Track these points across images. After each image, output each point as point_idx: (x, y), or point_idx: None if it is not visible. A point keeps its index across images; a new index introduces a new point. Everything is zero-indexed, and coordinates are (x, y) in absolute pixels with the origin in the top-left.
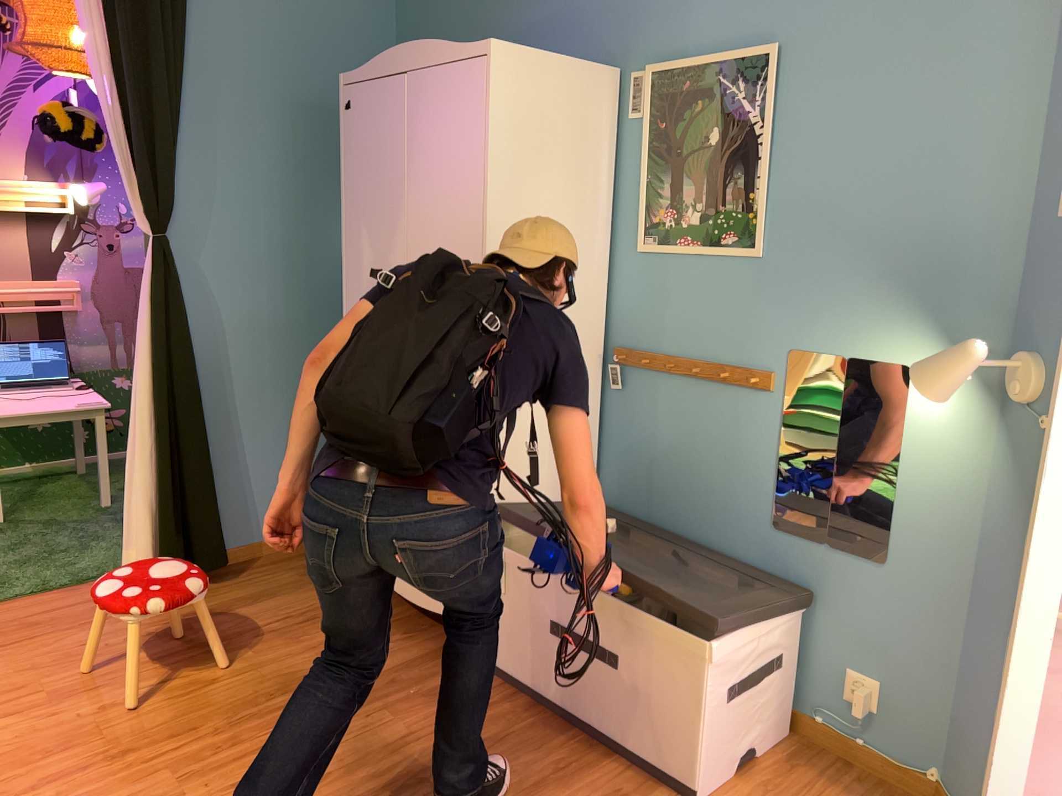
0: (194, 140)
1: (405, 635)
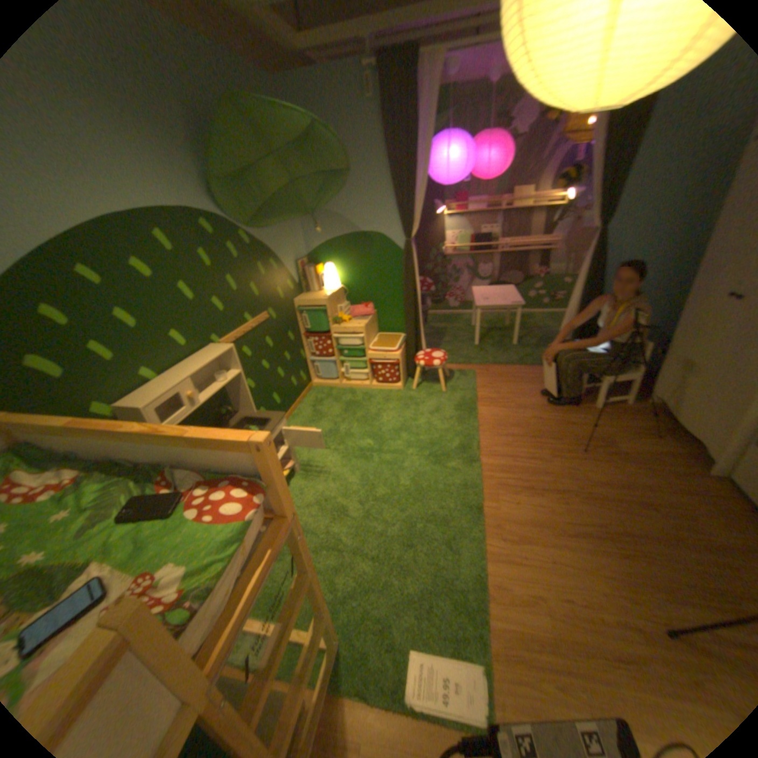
0: (634, 175)
1: (673, 441)
